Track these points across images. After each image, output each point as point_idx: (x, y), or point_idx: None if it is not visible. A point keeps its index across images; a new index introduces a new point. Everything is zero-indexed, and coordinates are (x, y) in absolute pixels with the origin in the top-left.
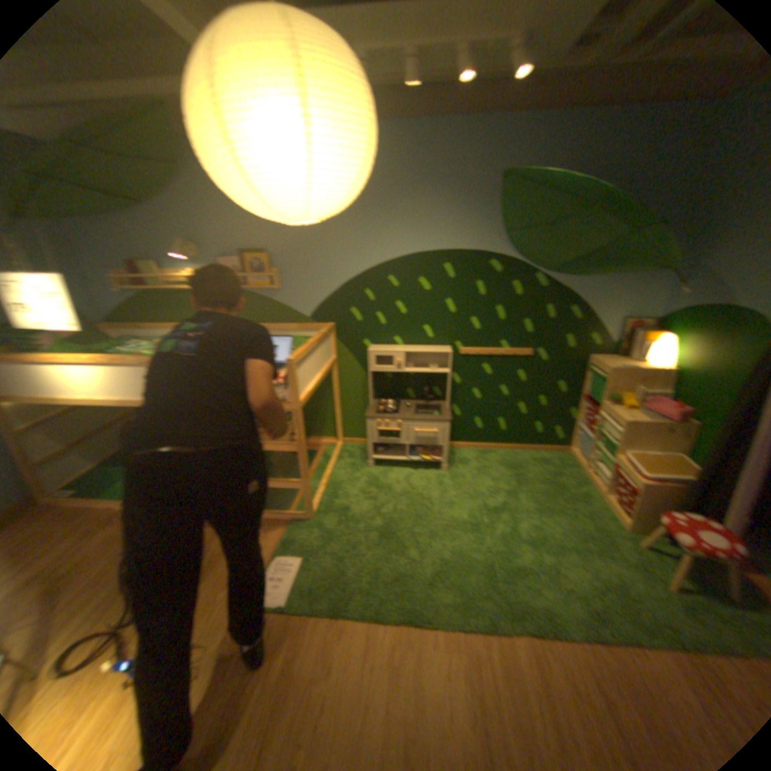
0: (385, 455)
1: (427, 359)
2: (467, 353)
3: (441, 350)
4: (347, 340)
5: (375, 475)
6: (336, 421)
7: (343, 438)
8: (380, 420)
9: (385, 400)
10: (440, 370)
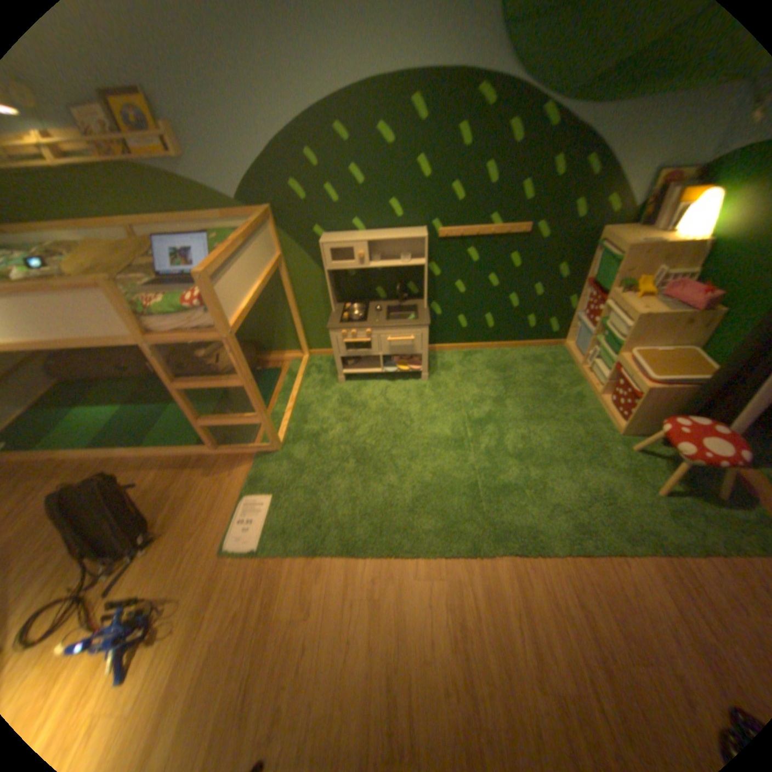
0: (359, 368)
1: (400, 247)
2: (450, 235)
3: (416, 234)
4: (294, 227)
5: (349, 391)
6: (298, 332)
7: (310, 350)
8: (347, 331)
9: (352, 304)
10: (416, 261)
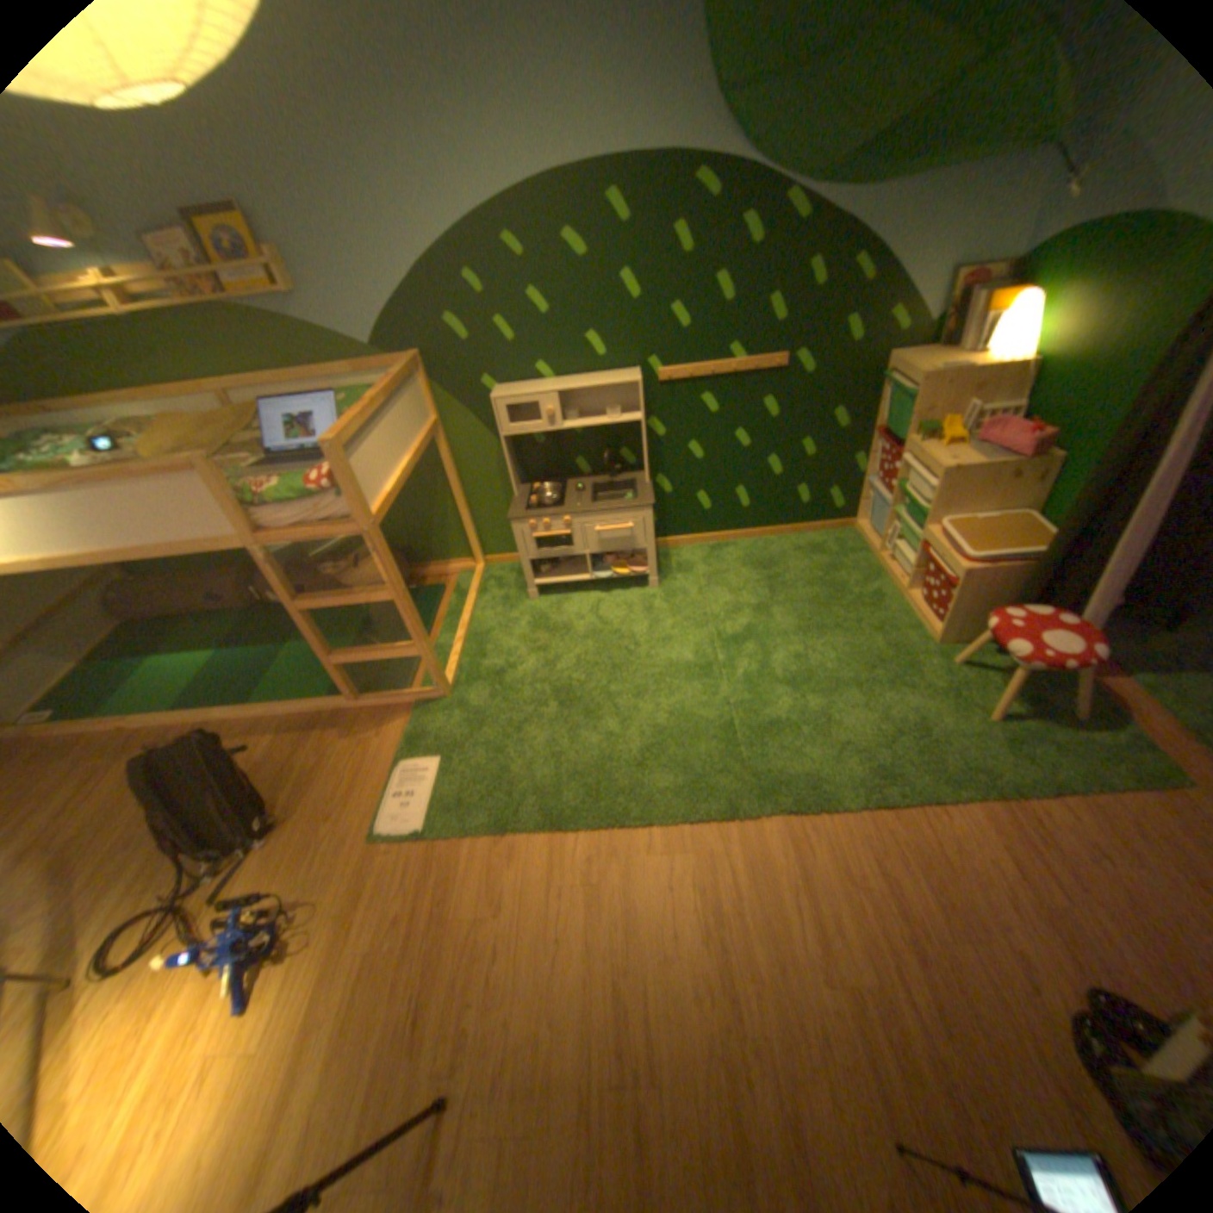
0: (557, 577)
1: (603, 399)
2: (673, 378)
3: (624, 379)
4: (452, 381)
5: (543, 611)
6: (466, 532)
7: (485, 557)
8: (535, 522)
9: (542, 485)
10: (628, 417)
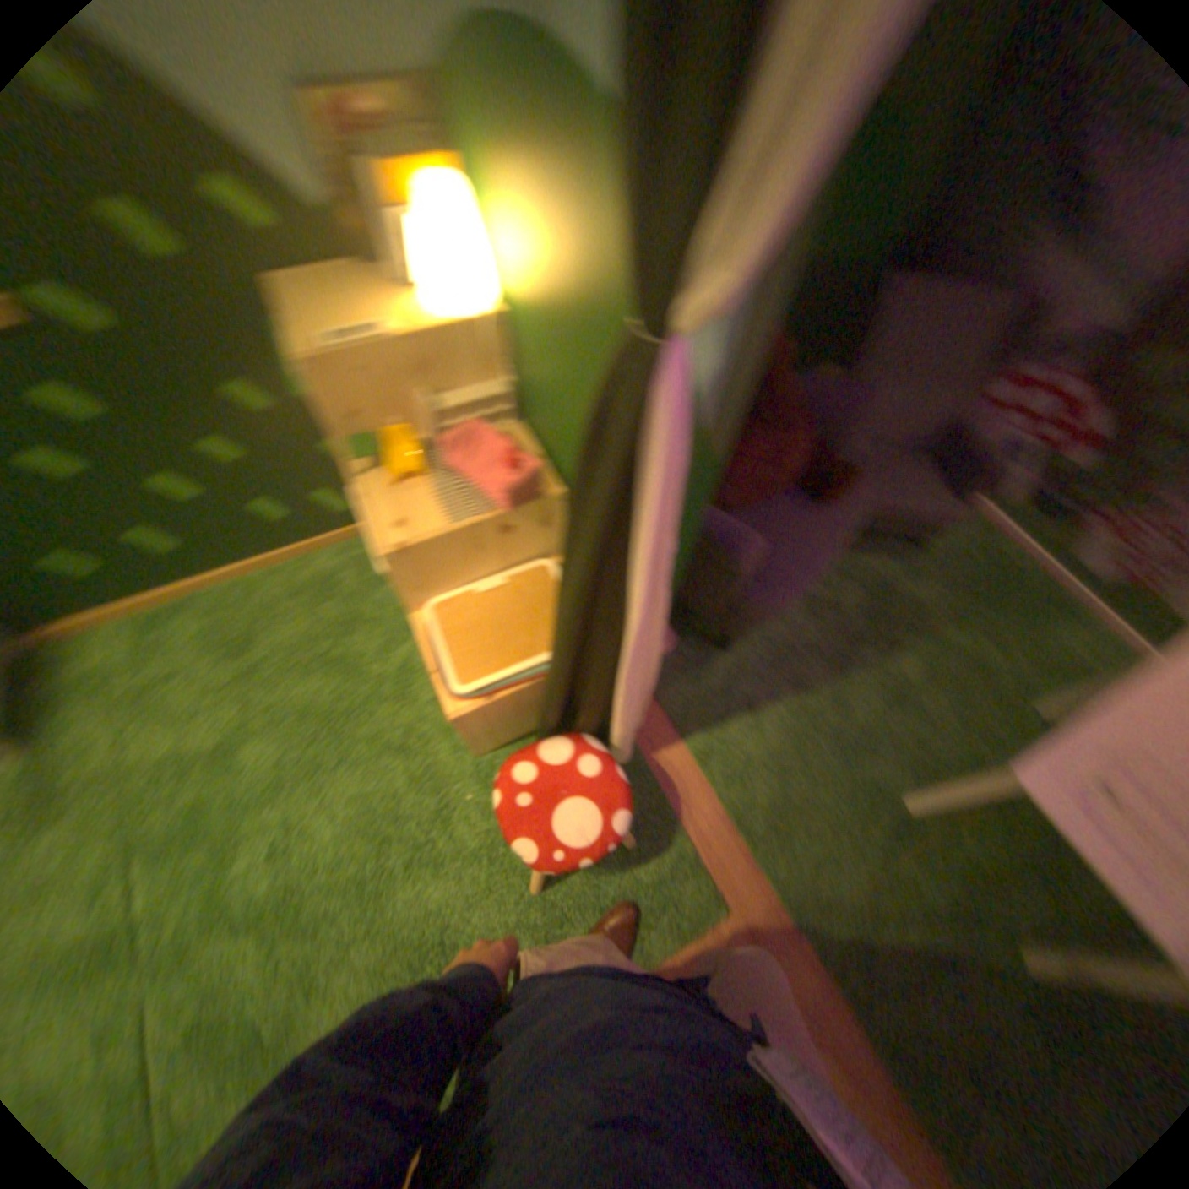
0: None
1: None
2: None
3: None
4: None
5: None
6: None
7: None
8: None
9: None
10: None
